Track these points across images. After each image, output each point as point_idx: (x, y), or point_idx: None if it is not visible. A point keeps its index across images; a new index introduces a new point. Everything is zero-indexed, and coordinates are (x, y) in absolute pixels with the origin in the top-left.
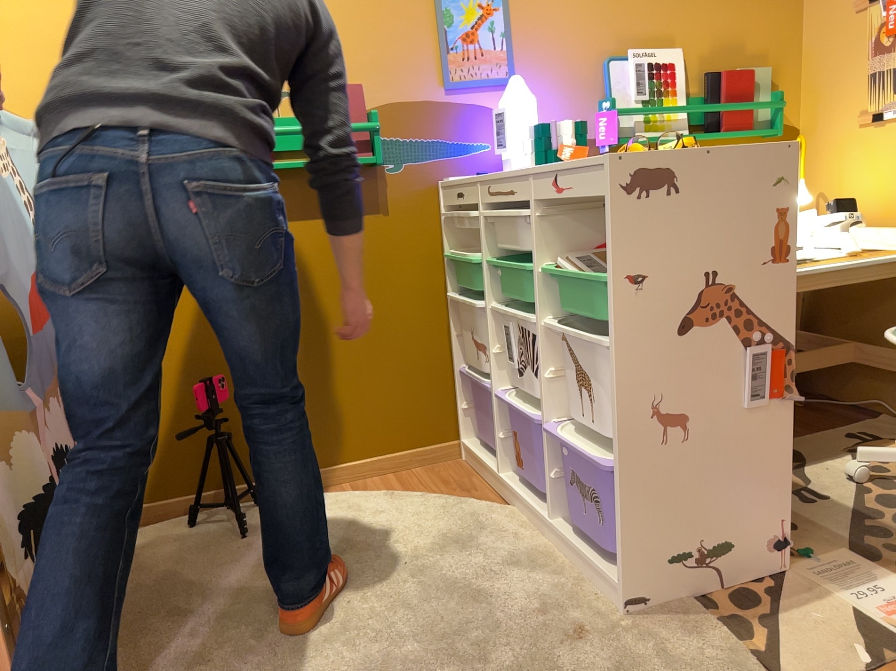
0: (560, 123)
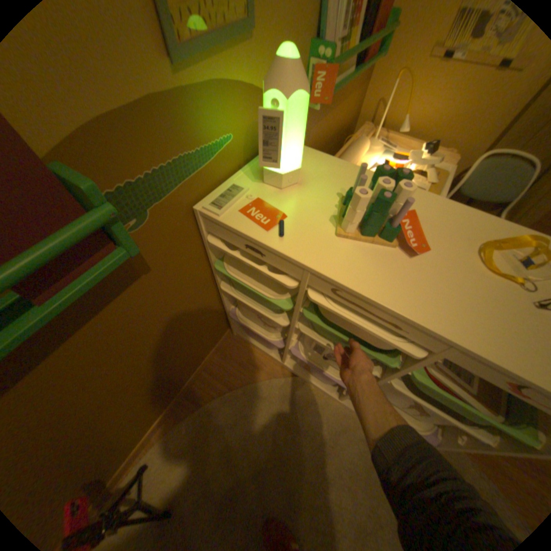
0: (386, 174)
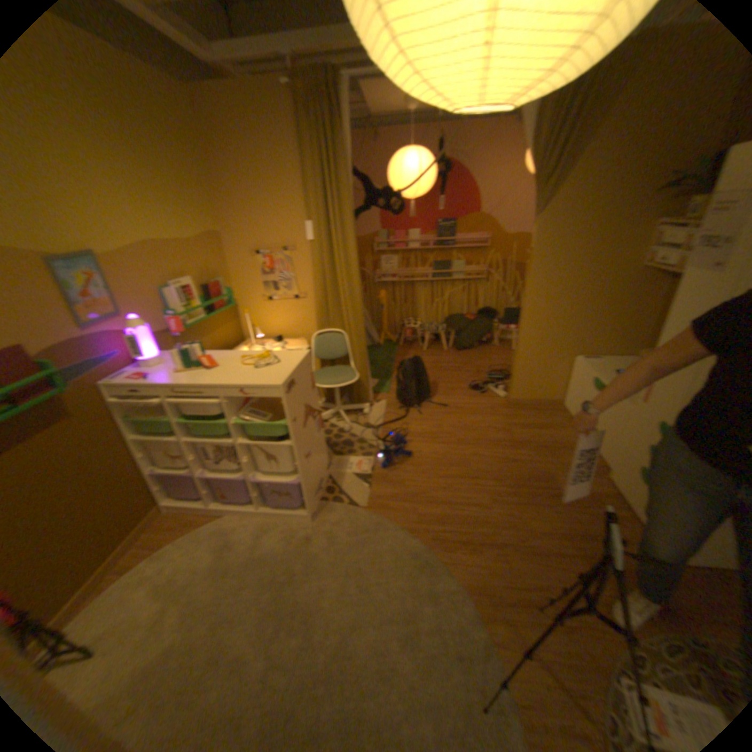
0: (189, 345)
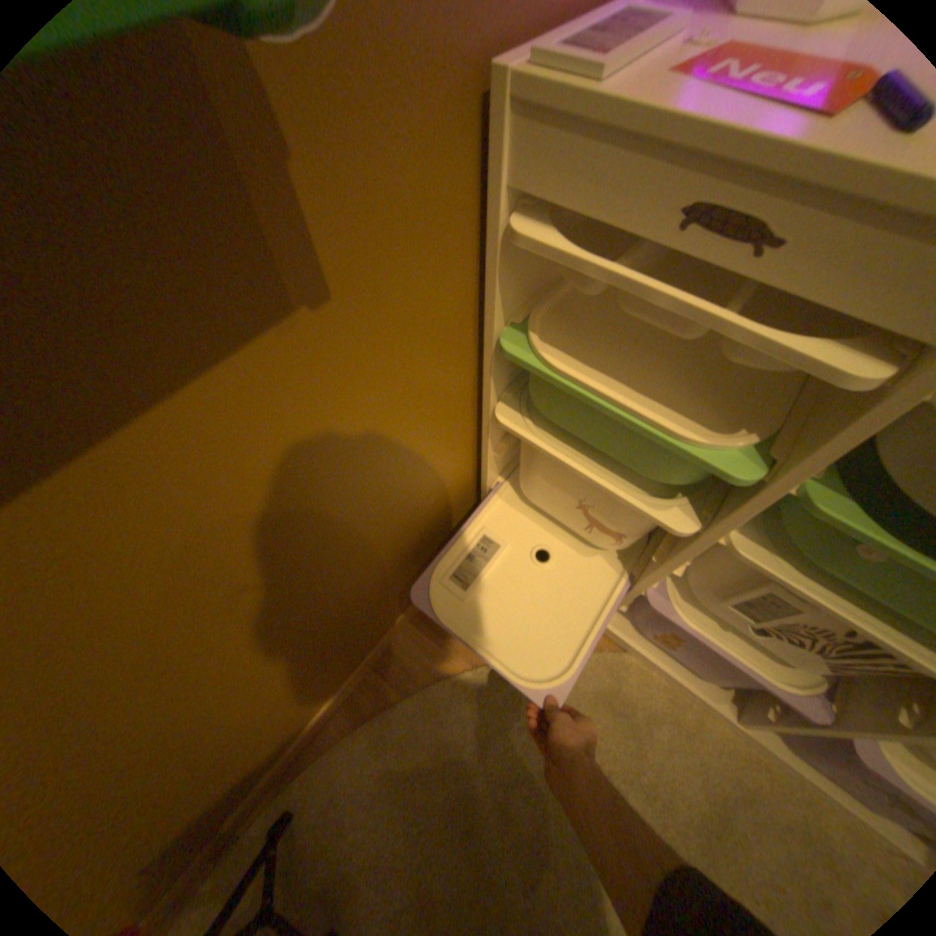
0: None
